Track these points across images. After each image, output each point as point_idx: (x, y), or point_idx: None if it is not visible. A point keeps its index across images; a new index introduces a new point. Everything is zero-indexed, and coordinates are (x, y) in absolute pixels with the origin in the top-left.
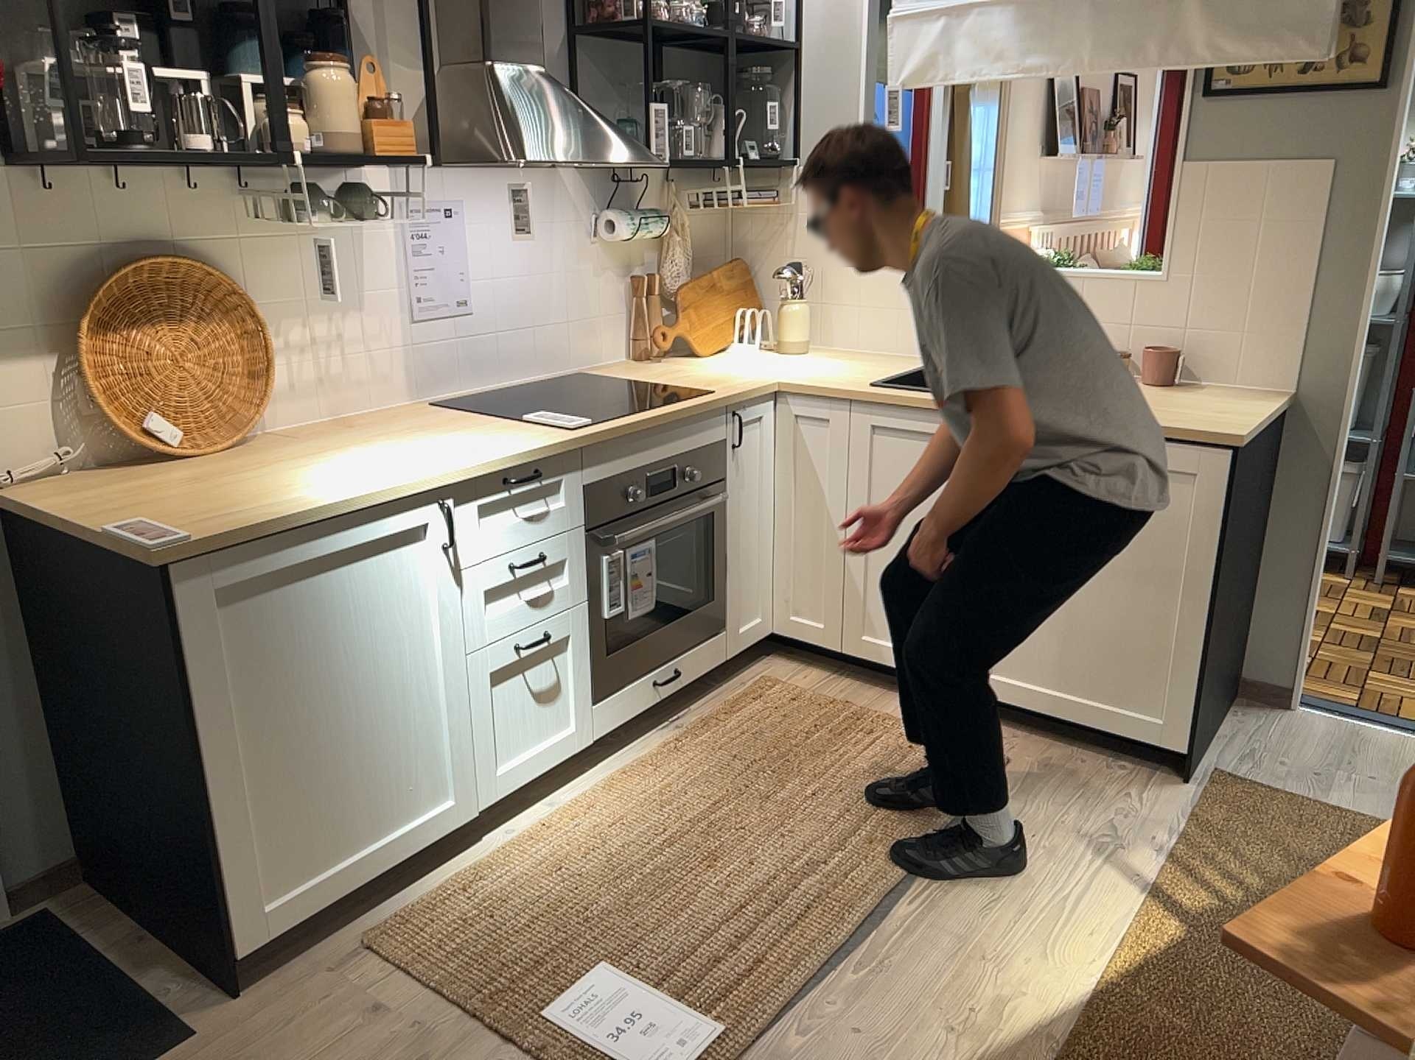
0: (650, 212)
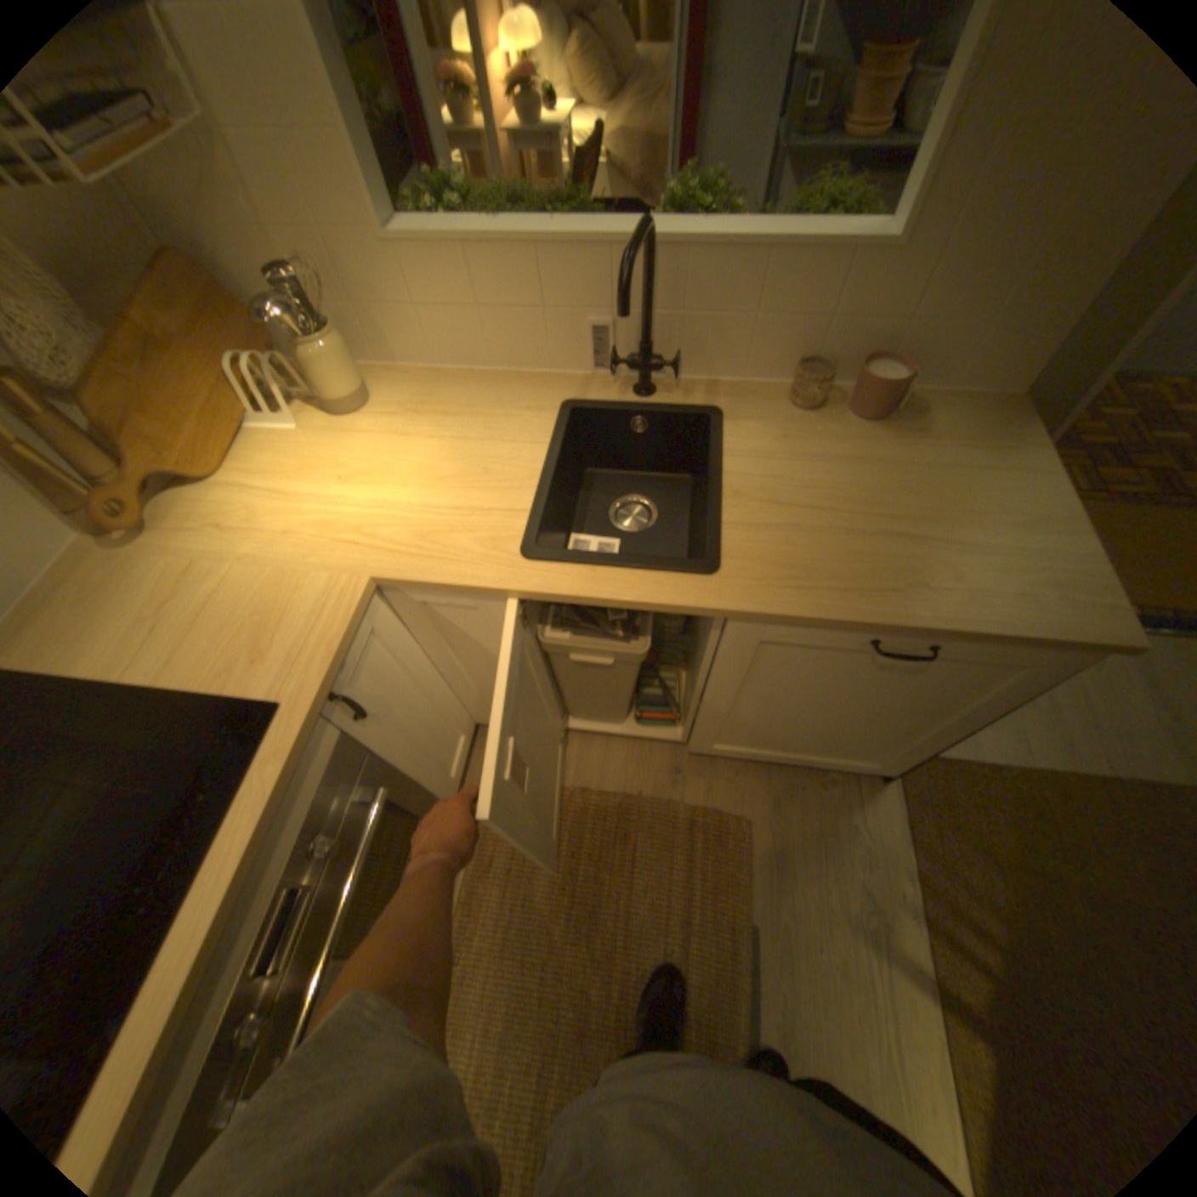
0: None
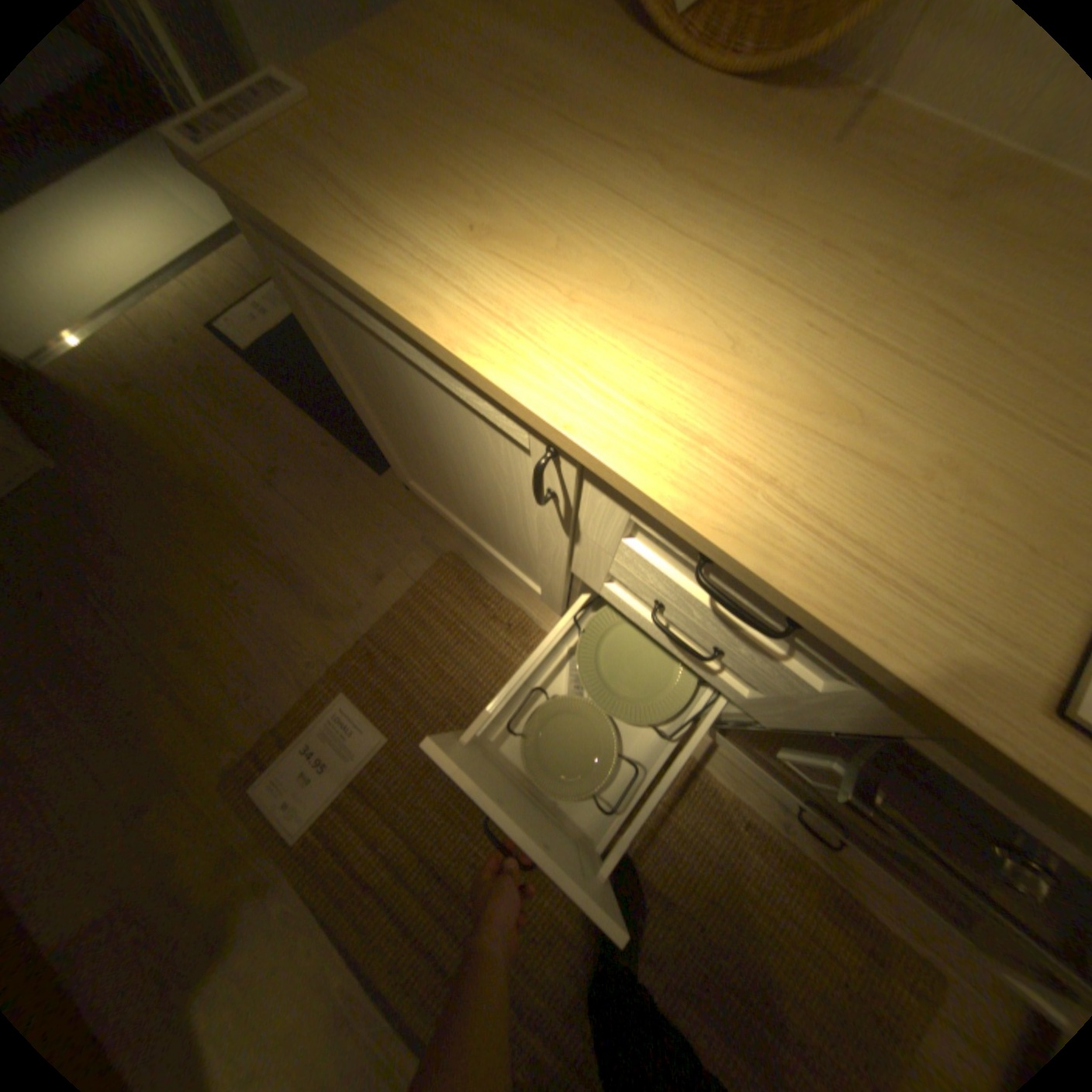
0: None
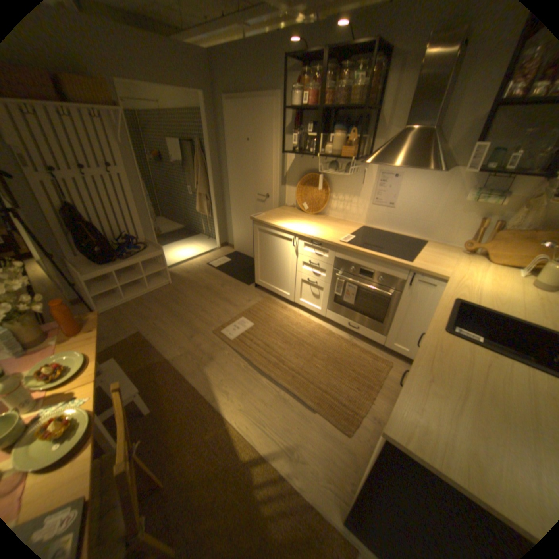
0: (498, 192)
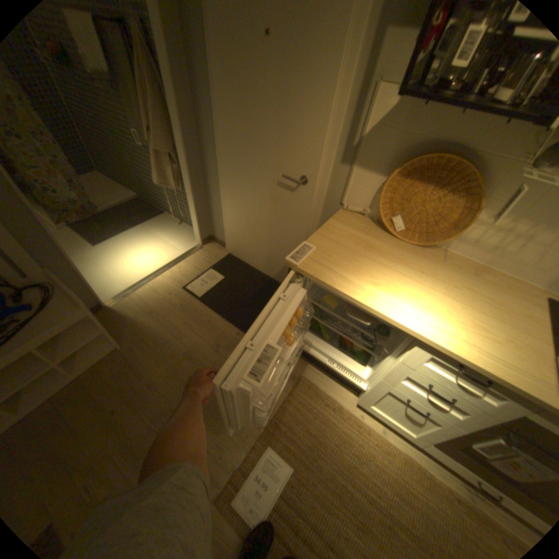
0: None
